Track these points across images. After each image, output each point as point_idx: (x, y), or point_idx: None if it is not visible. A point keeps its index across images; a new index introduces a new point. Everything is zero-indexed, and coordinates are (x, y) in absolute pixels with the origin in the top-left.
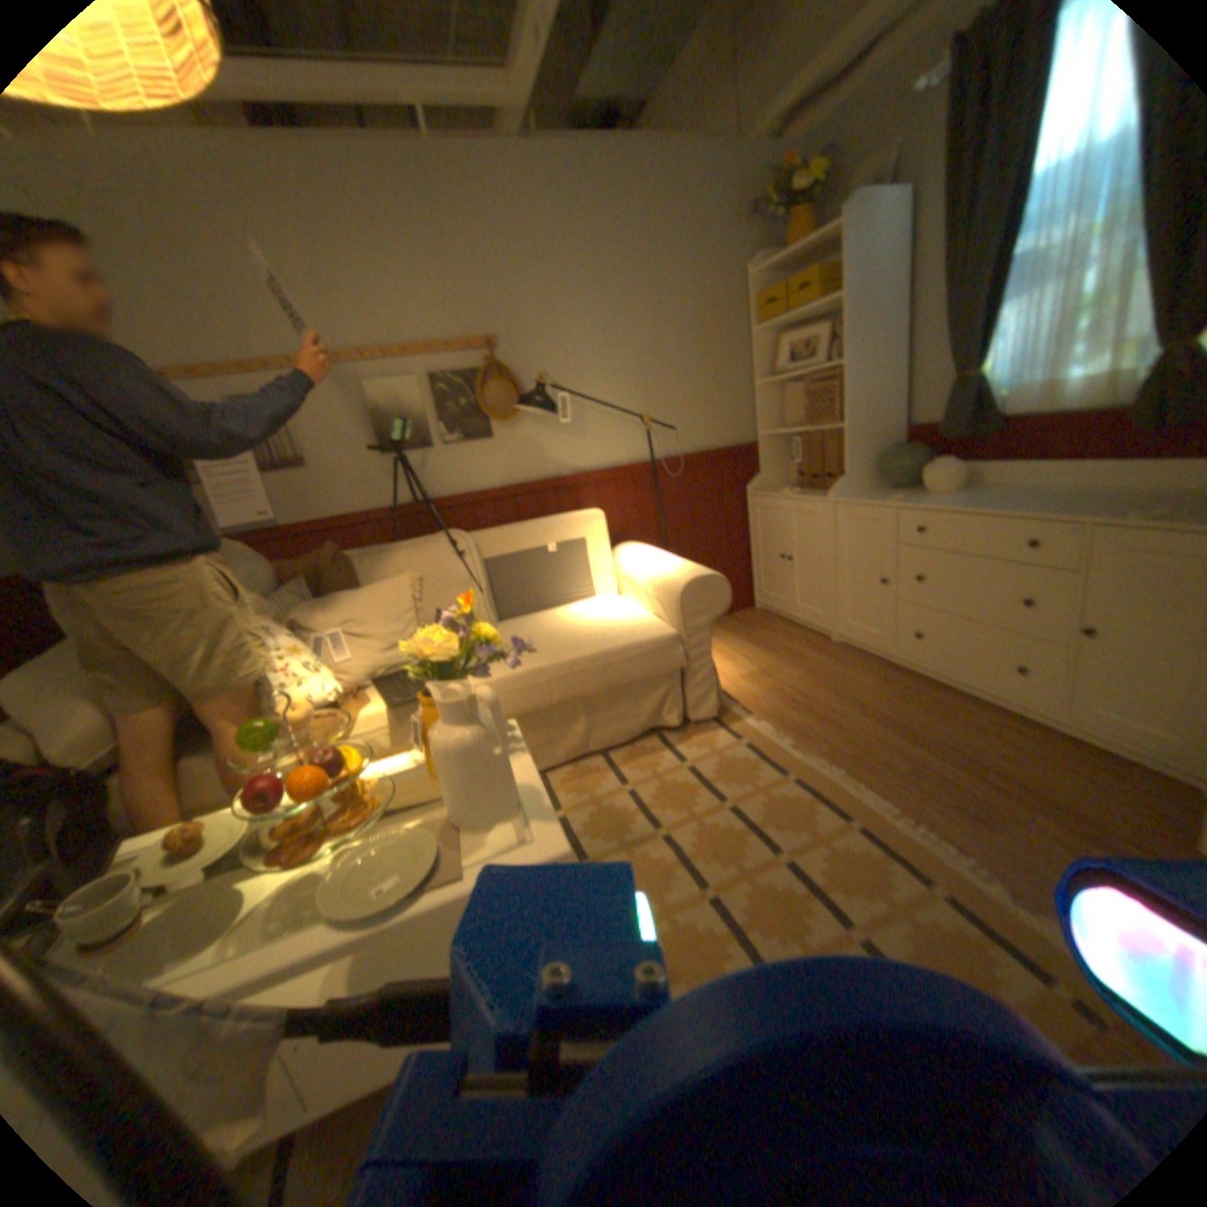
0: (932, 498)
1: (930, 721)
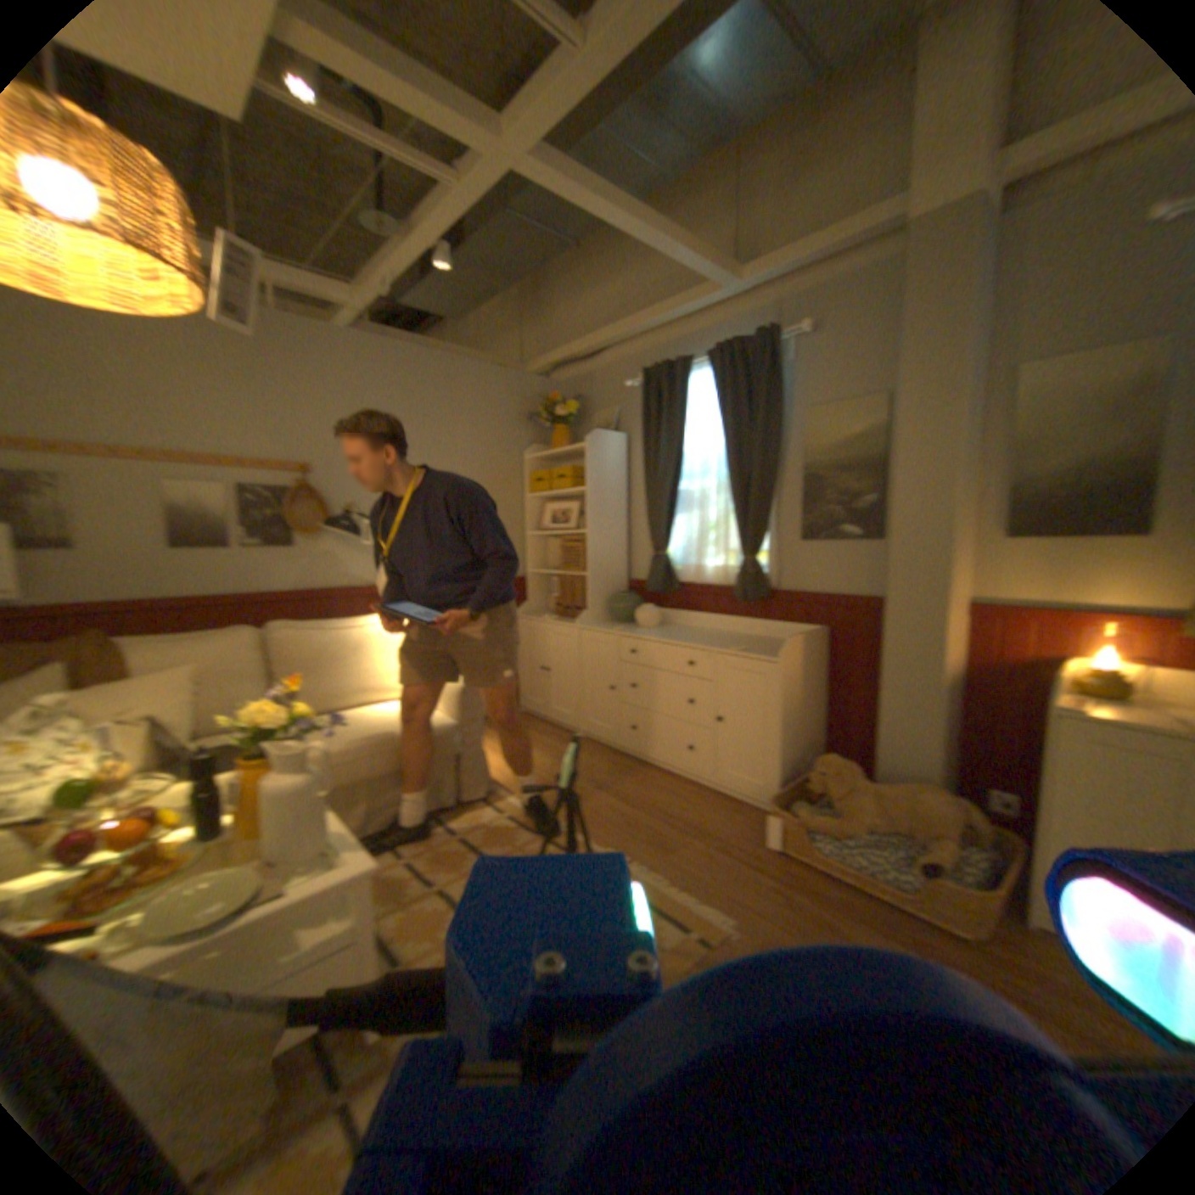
0: (641, 631)
1: (641, 789)
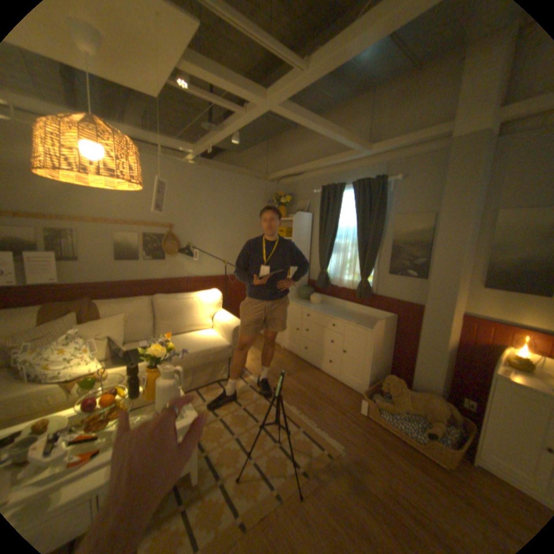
0: (311, 306)
1: (306, 378)
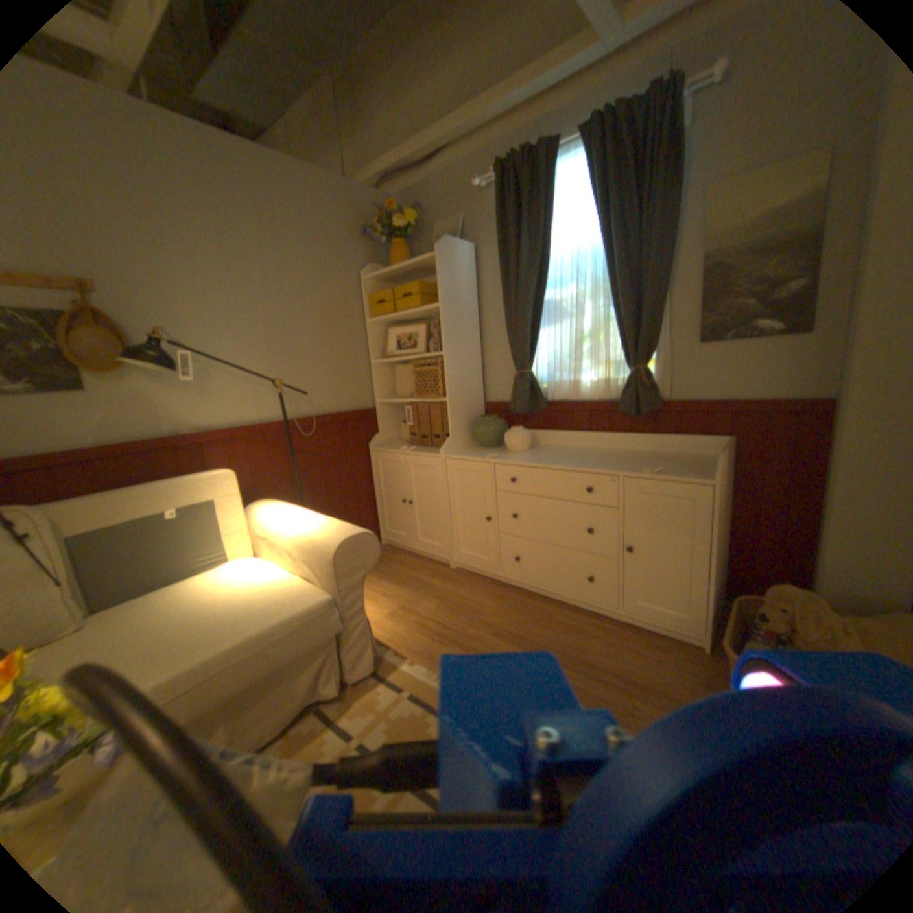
0: (515, 456)
1: (541, 630)
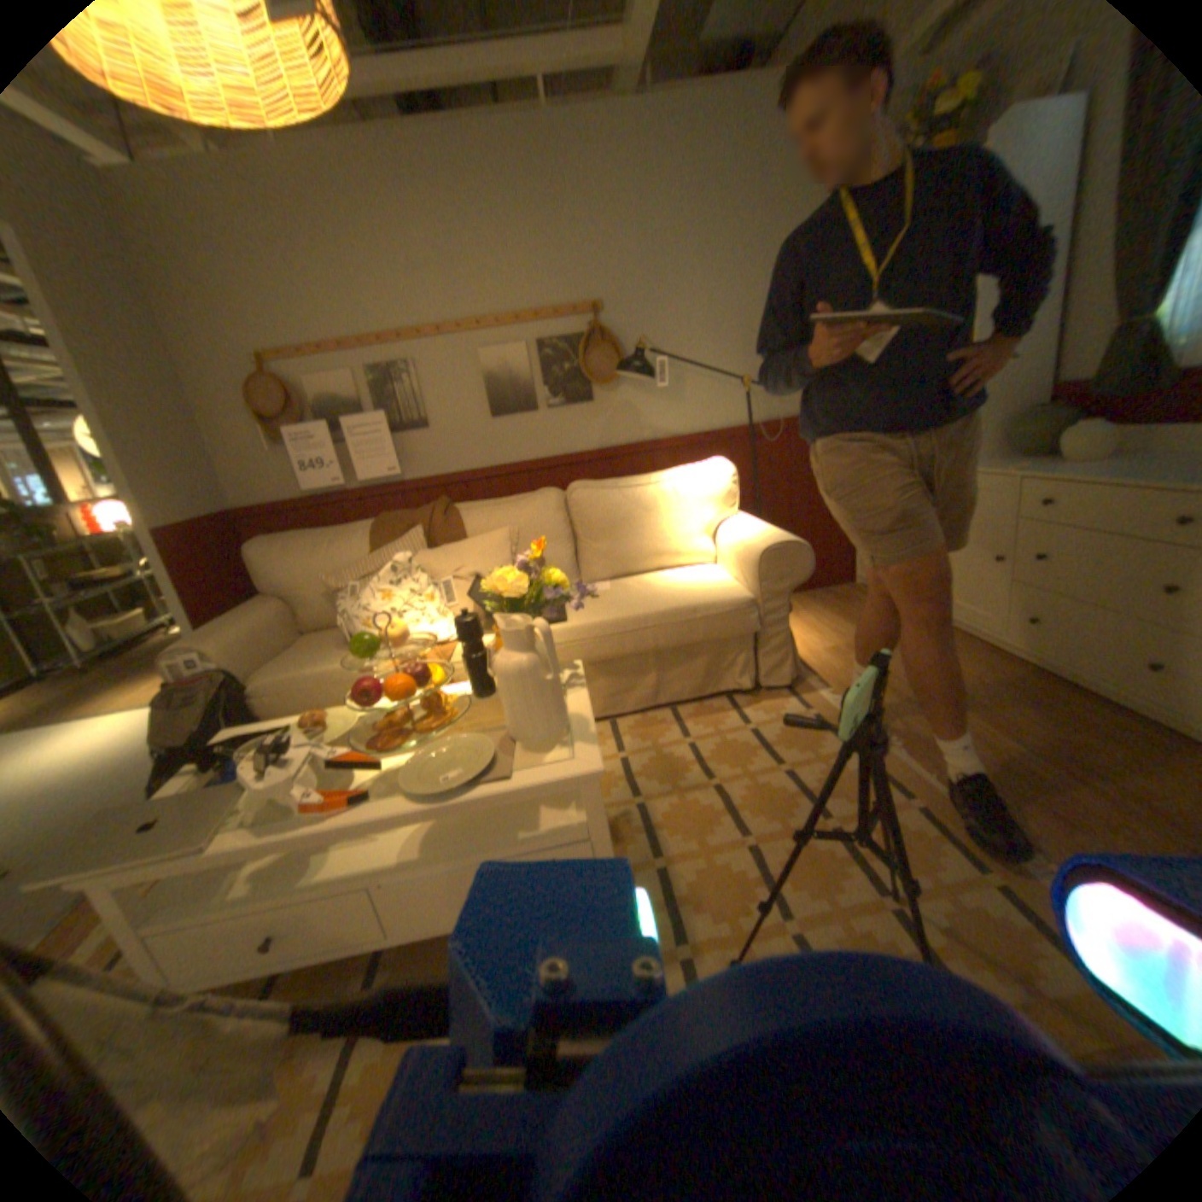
0: (1068, 468)
1: (1034, 714)
